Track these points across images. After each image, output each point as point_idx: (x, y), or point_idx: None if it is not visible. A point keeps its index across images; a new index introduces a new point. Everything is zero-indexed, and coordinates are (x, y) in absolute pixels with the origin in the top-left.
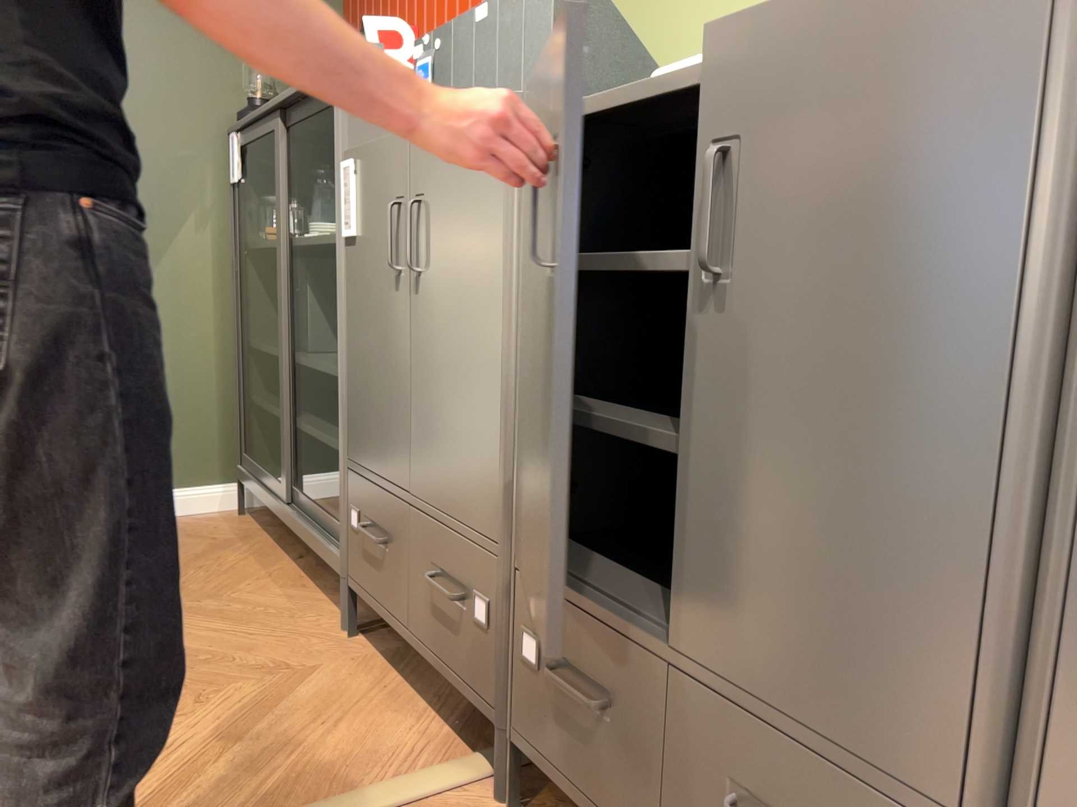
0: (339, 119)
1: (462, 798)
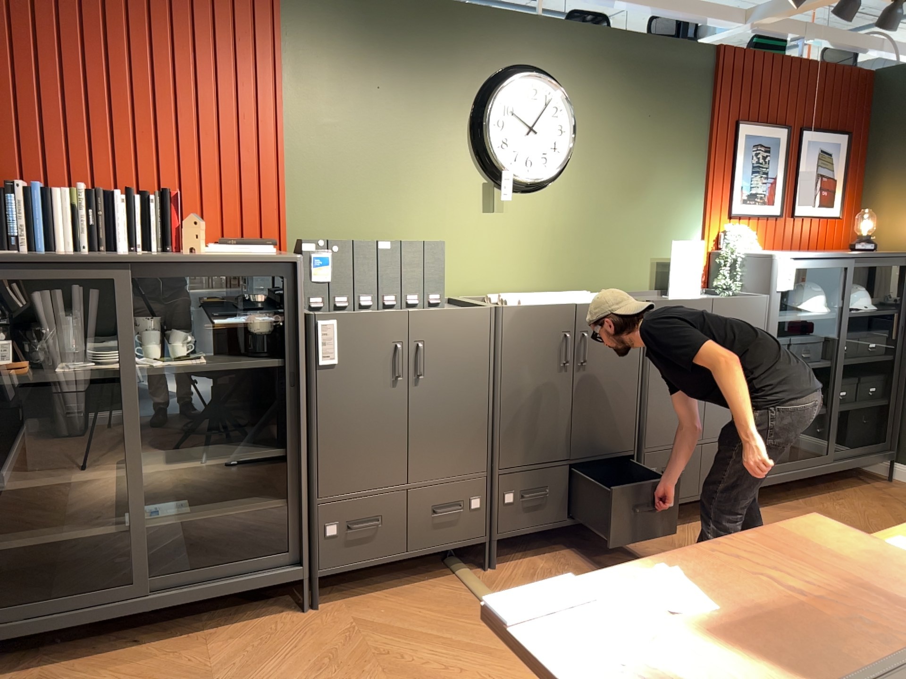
0: (300, 291)
1: (482, 578)
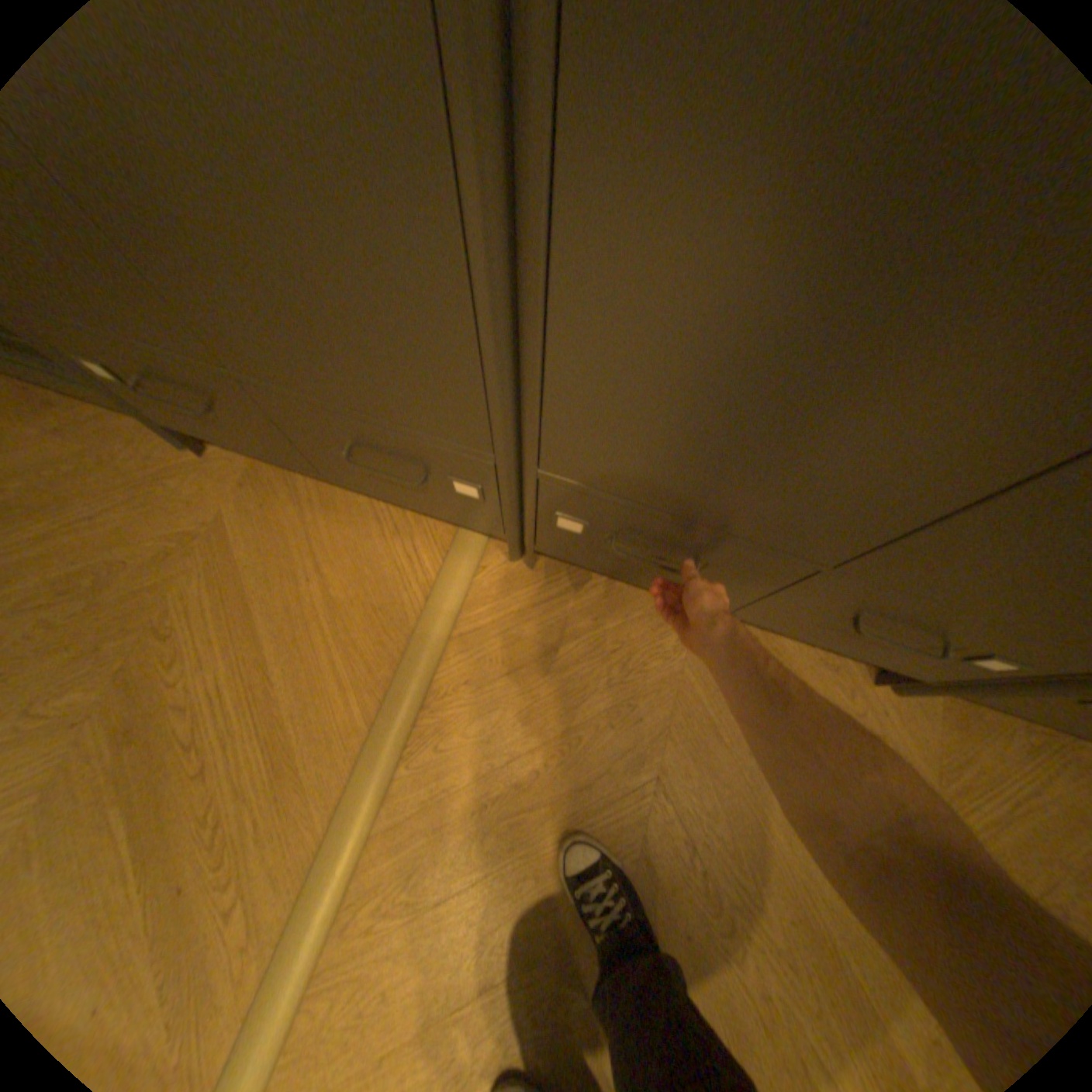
0: None
1: (486, 575)
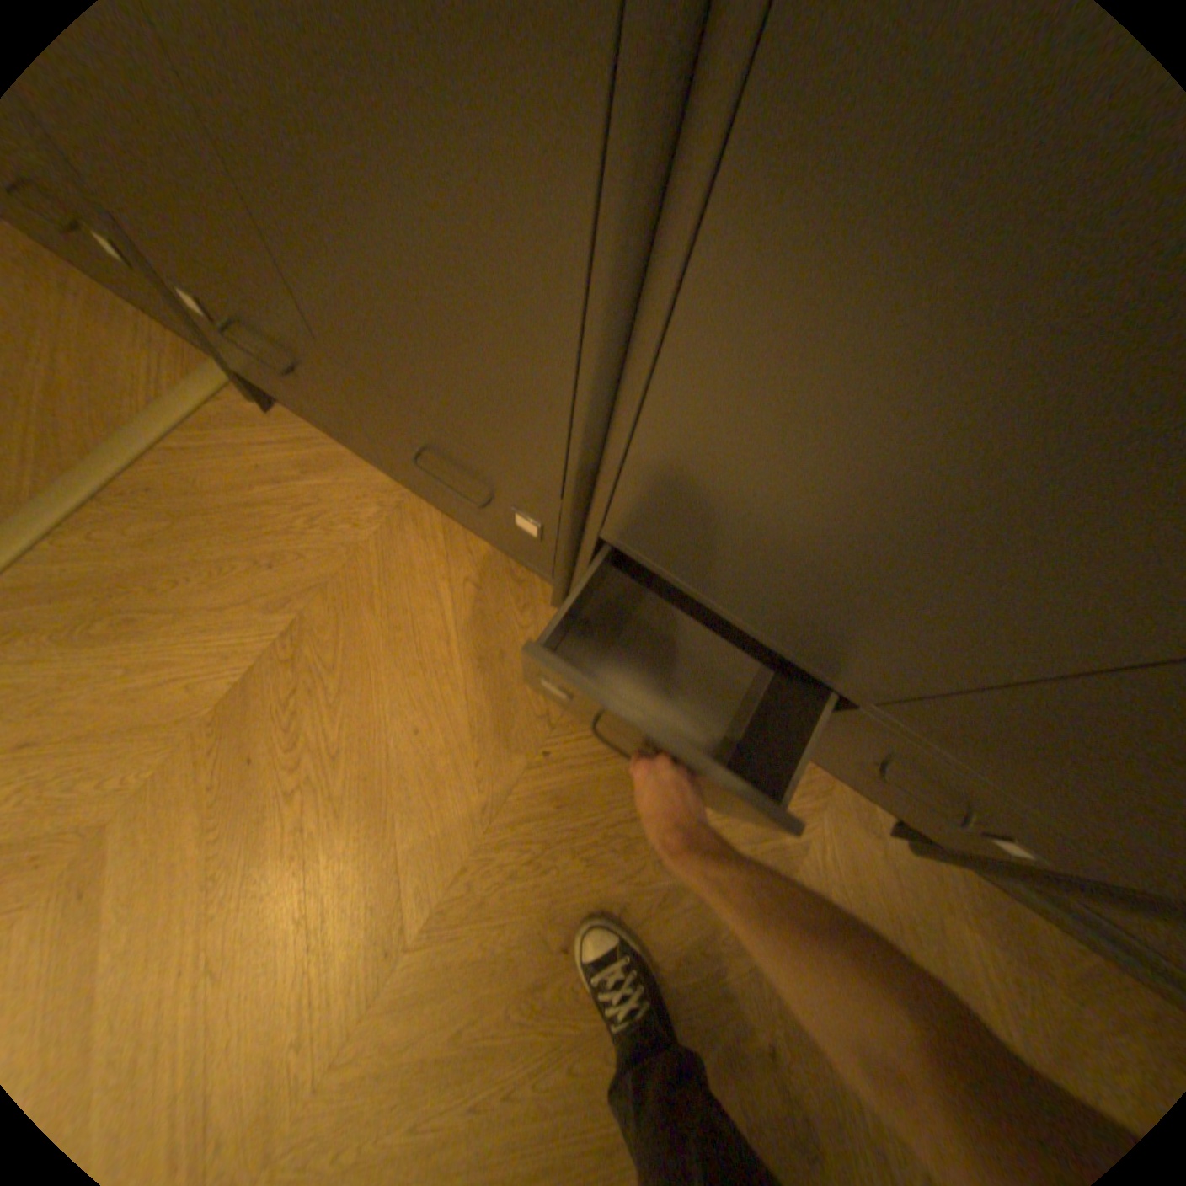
0: None
1: (218, 406)
